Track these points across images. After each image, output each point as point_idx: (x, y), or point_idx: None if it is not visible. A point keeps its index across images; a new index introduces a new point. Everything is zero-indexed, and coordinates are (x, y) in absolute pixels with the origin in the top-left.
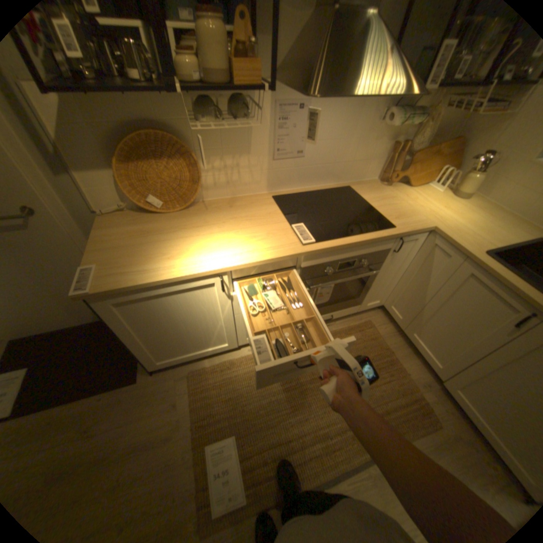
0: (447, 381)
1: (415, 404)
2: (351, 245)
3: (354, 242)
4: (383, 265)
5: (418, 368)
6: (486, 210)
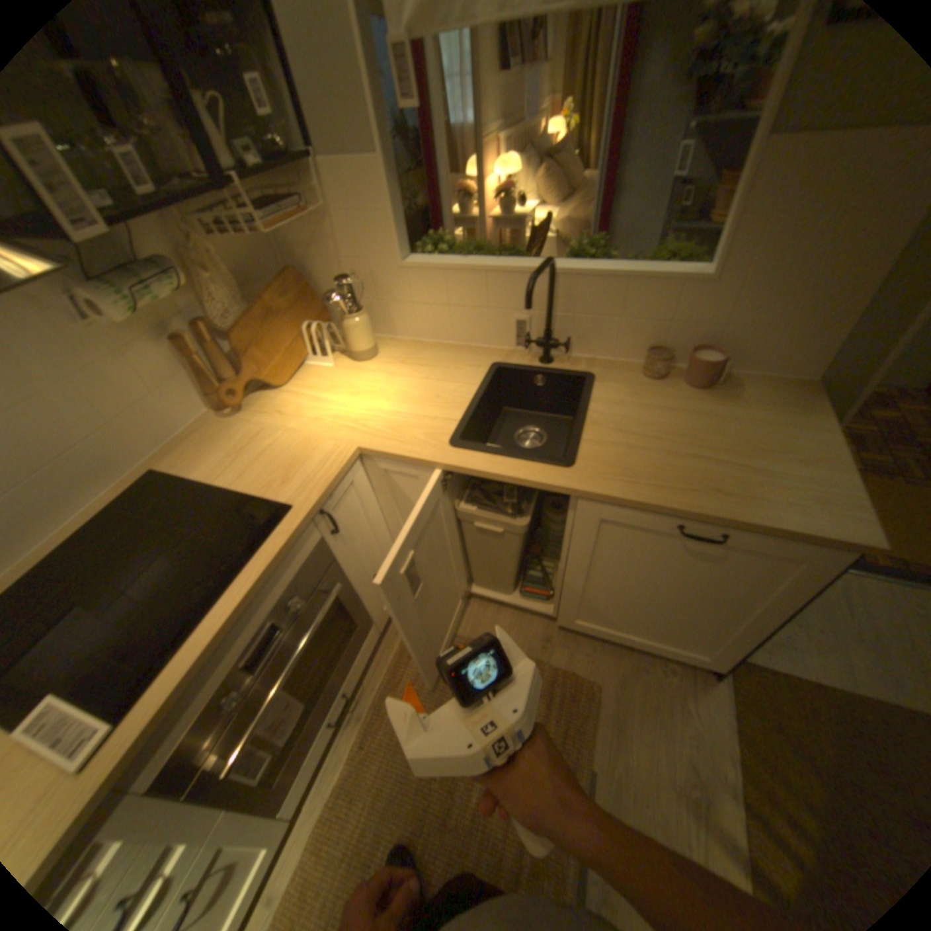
0: (558, 619)
1: (554, 690)
2: (227, 626)
3: (223, 620)
4: (341, 557)
5: (518, 626)
6: (411, 359)
